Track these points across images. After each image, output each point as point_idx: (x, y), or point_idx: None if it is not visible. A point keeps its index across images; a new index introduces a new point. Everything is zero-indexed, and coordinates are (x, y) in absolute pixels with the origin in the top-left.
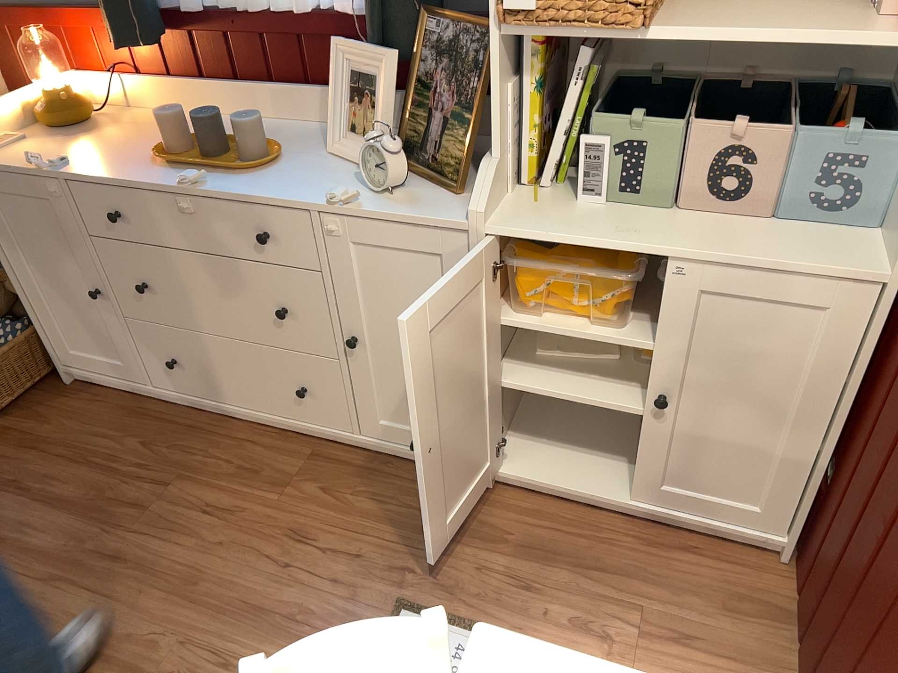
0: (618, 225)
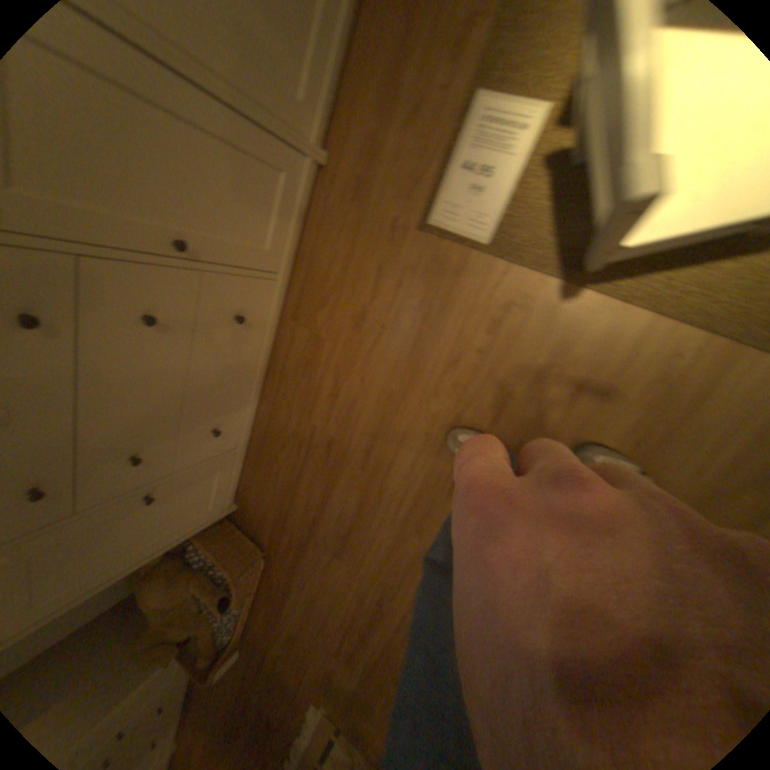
0: None
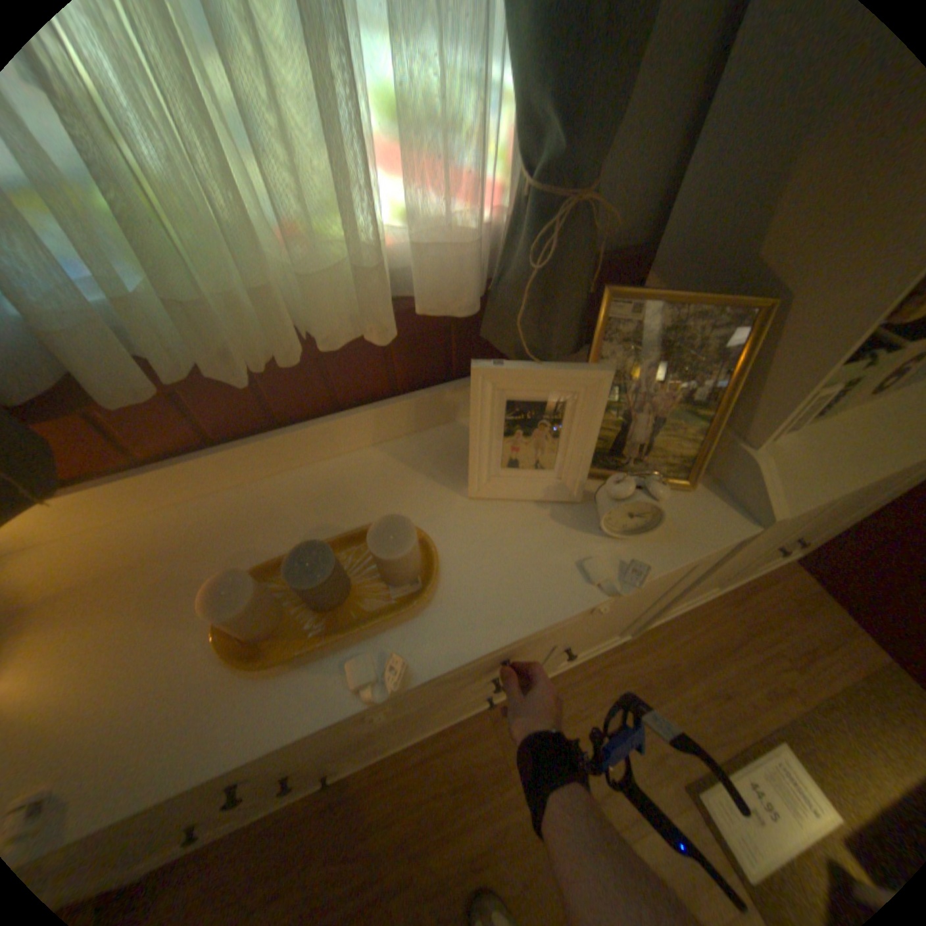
0: (842, 451)
